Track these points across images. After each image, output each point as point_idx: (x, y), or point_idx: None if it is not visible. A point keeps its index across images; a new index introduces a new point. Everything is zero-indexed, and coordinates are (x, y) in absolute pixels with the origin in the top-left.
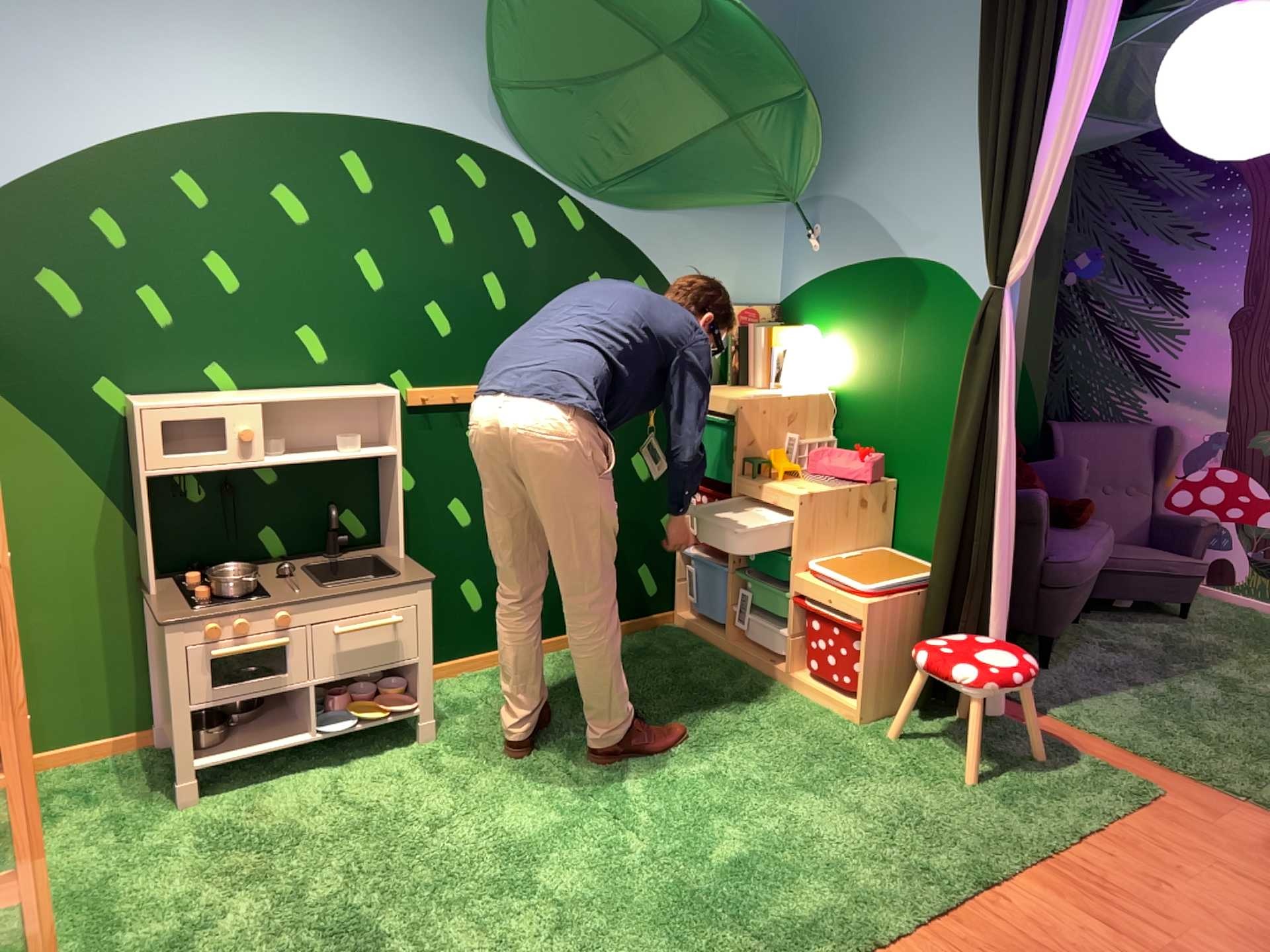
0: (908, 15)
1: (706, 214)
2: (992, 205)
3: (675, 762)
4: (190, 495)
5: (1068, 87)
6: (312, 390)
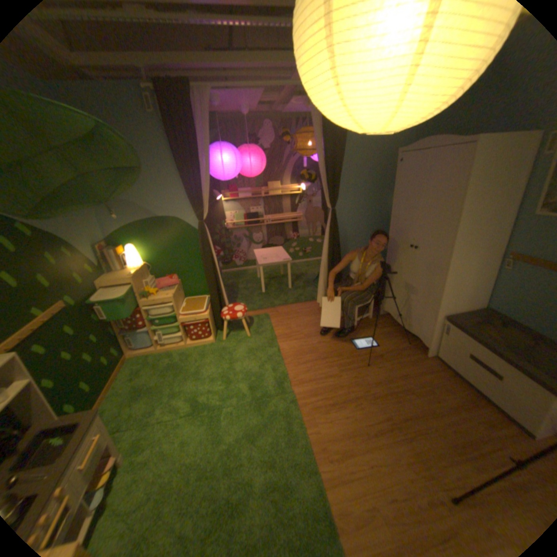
0: (127, 136)
1: (70, 215)
2: (194, 200)
3: (198, 387)
4: None
5: (205, 166)
6: None
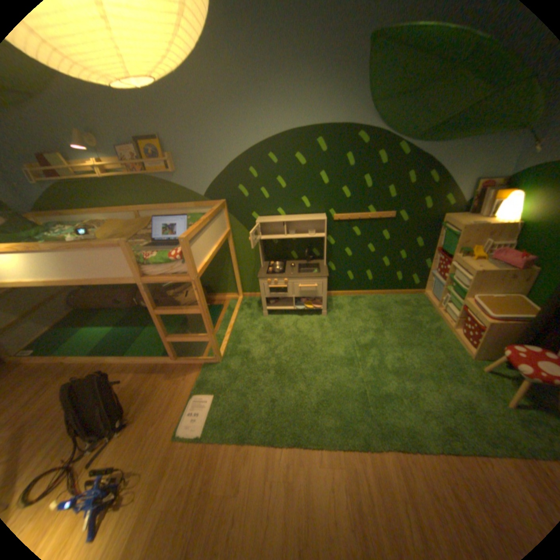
0: None
1: (475, 139)
2: None
3: (390, 349)
4: (273, 242)
5: None
6: (303, 216)
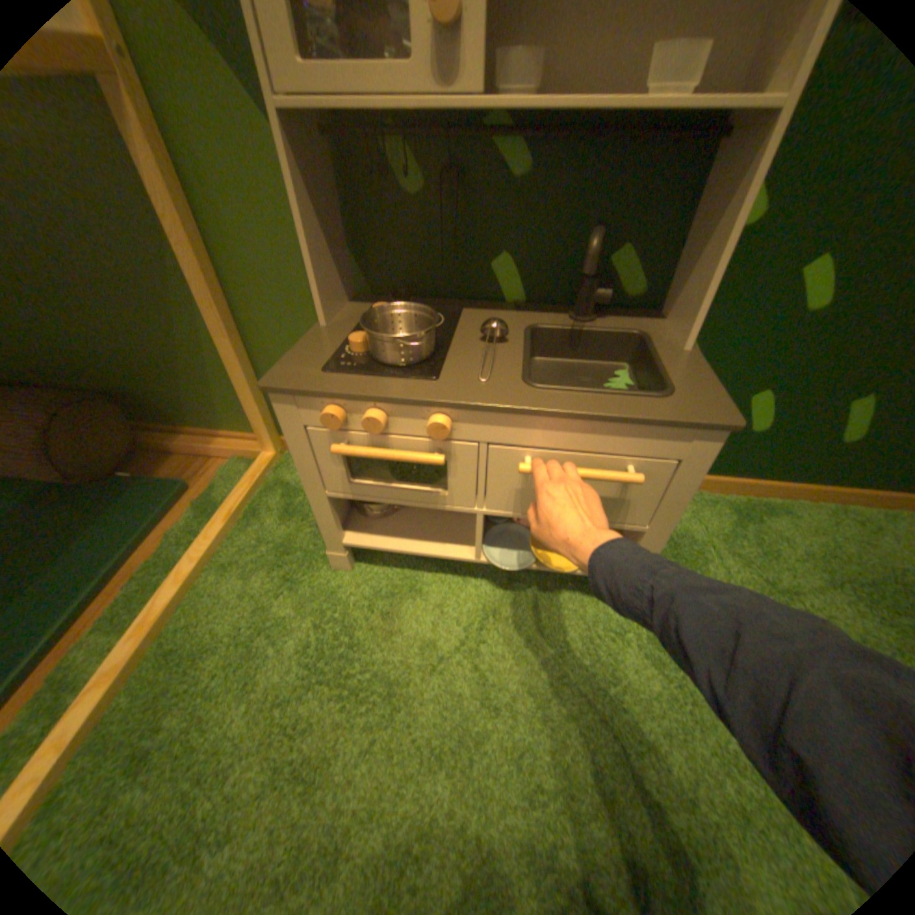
0: None
1: None
2: None
3: None
4: (403, 182)
5: None
6: None
